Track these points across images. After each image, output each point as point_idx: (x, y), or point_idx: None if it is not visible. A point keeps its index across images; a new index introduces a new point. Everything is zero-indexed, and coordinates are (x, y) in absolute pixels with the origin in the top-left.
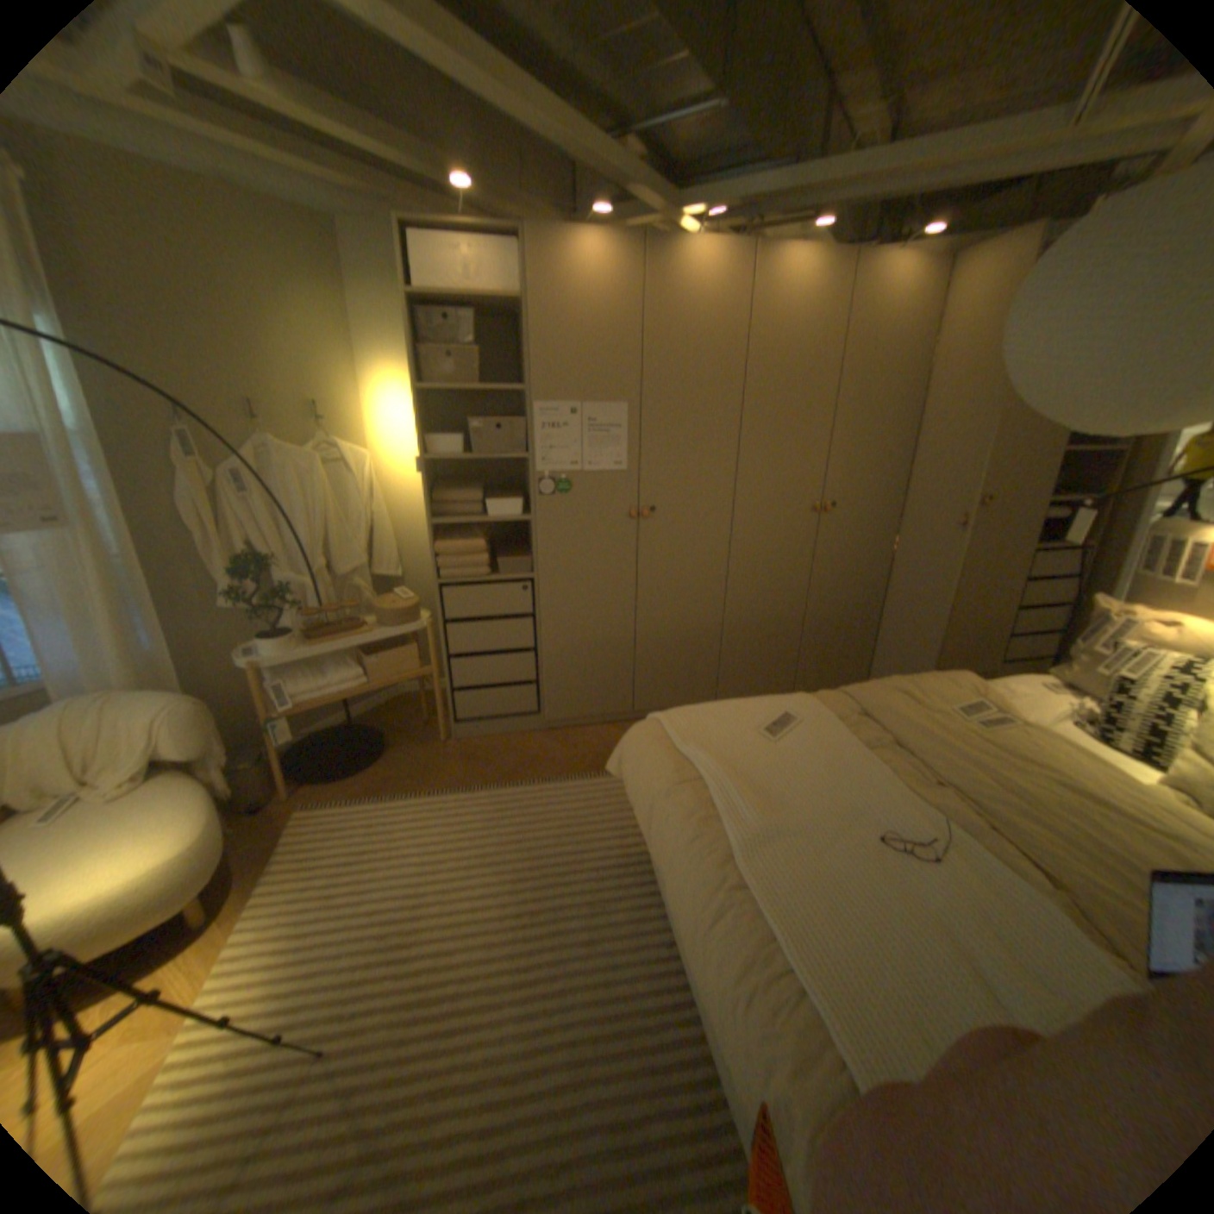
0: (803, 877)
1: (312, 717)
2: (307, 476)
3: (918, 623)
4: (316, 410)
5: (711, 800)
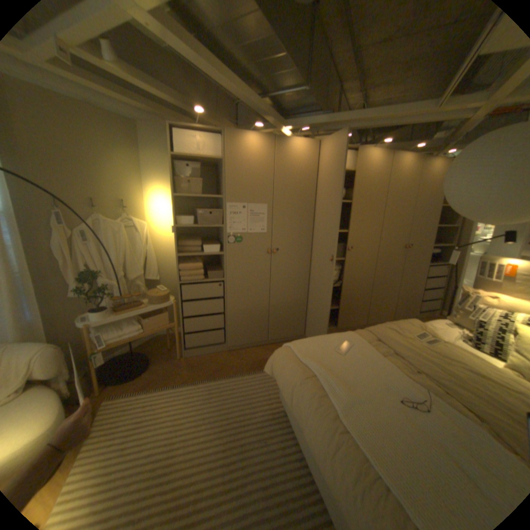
0: (372, 424)
1: (112, 350)
2: (117, 233)
3: (386, 297)
4: (123, 203)
5: (322, 386)
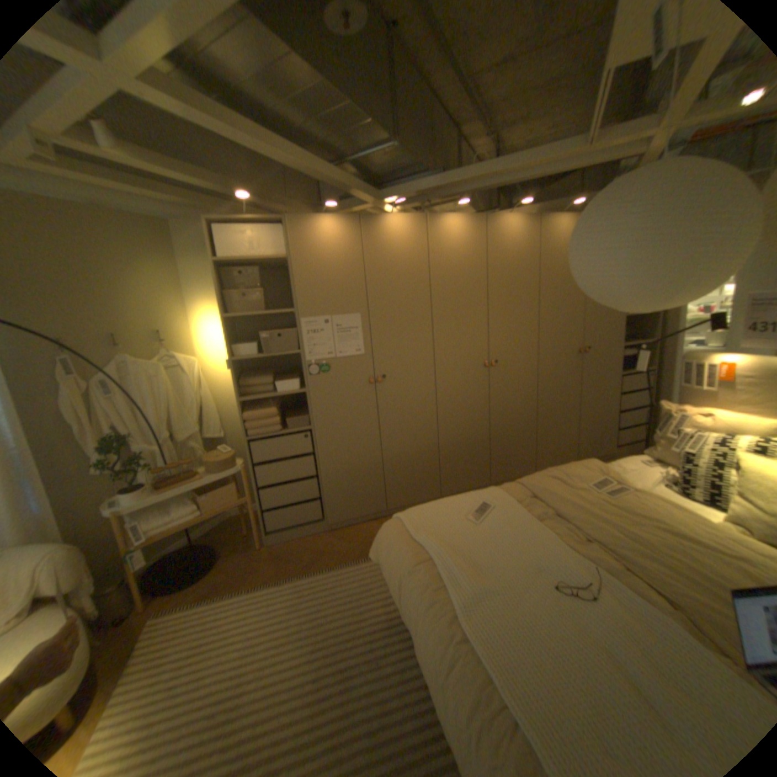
0: (505, 627)
1: (162, 544)
2: (153, 379)
3: (560, 428)
4: (158, 335)
5: (438, 575)
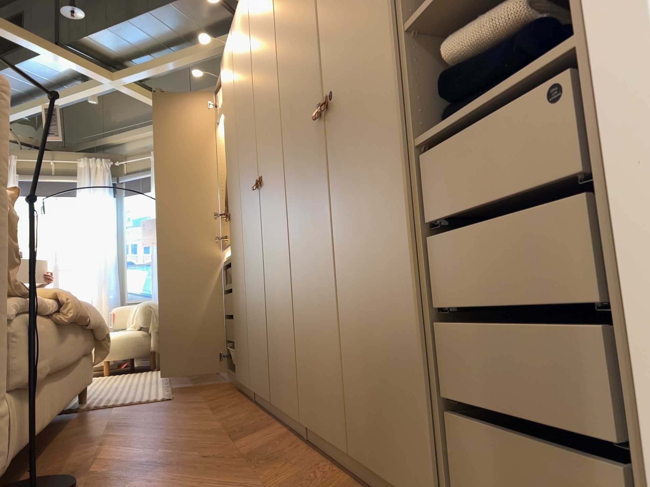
0: None
1: None
2: None
3: (315, 316)
4: None
5: None
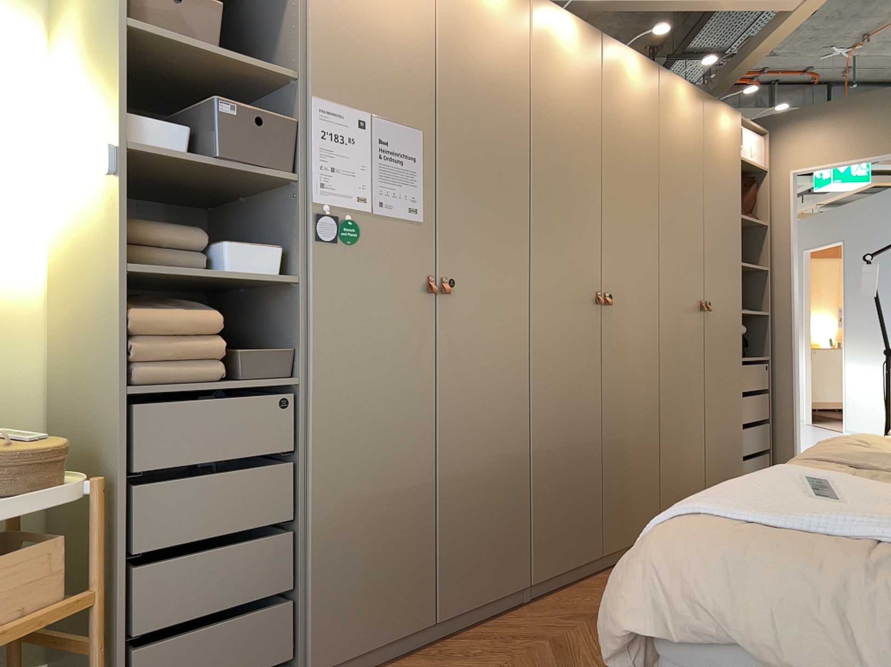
0: None
1: None
2: None
3: (686, 442)
4: None
5: None
